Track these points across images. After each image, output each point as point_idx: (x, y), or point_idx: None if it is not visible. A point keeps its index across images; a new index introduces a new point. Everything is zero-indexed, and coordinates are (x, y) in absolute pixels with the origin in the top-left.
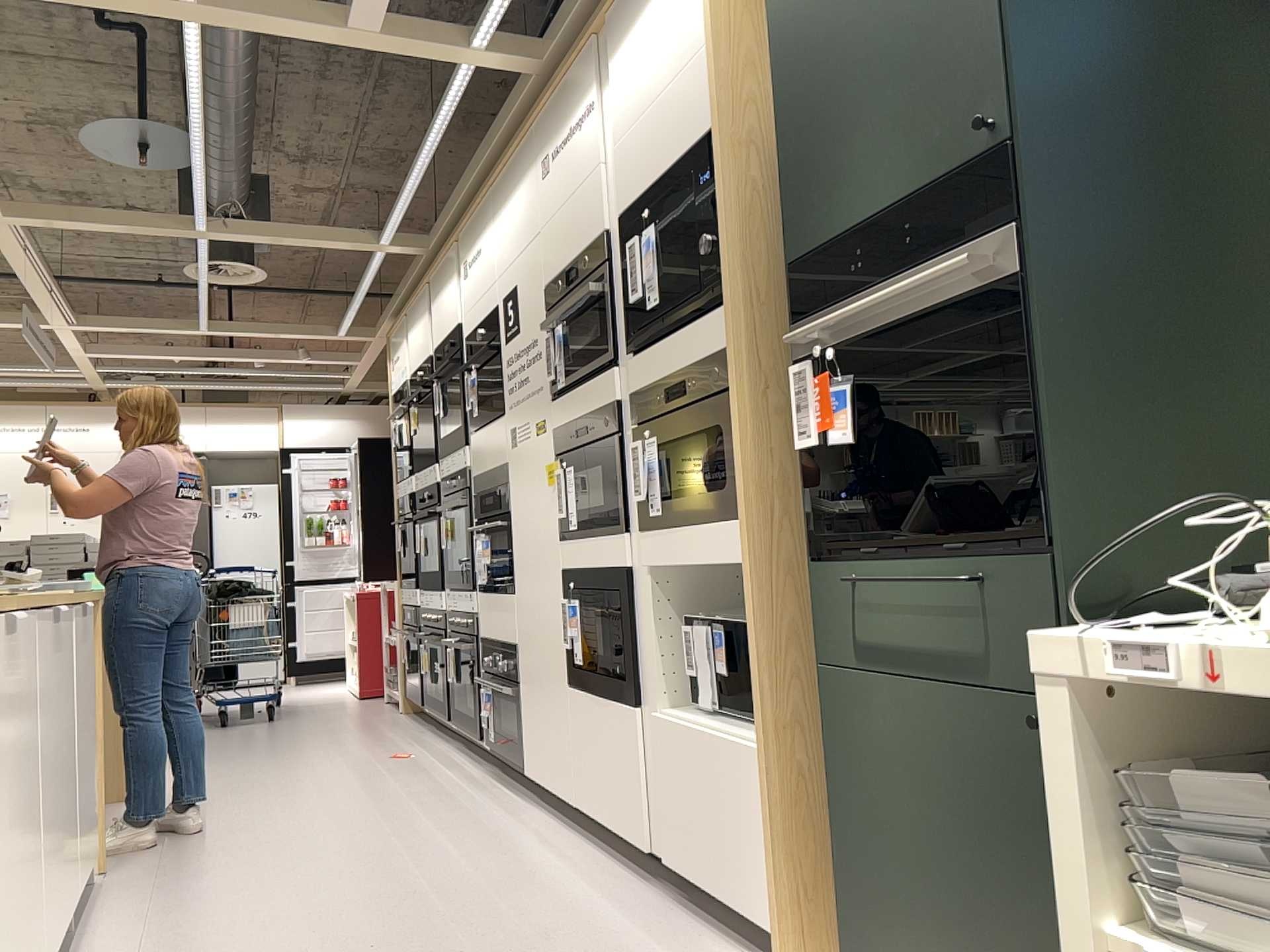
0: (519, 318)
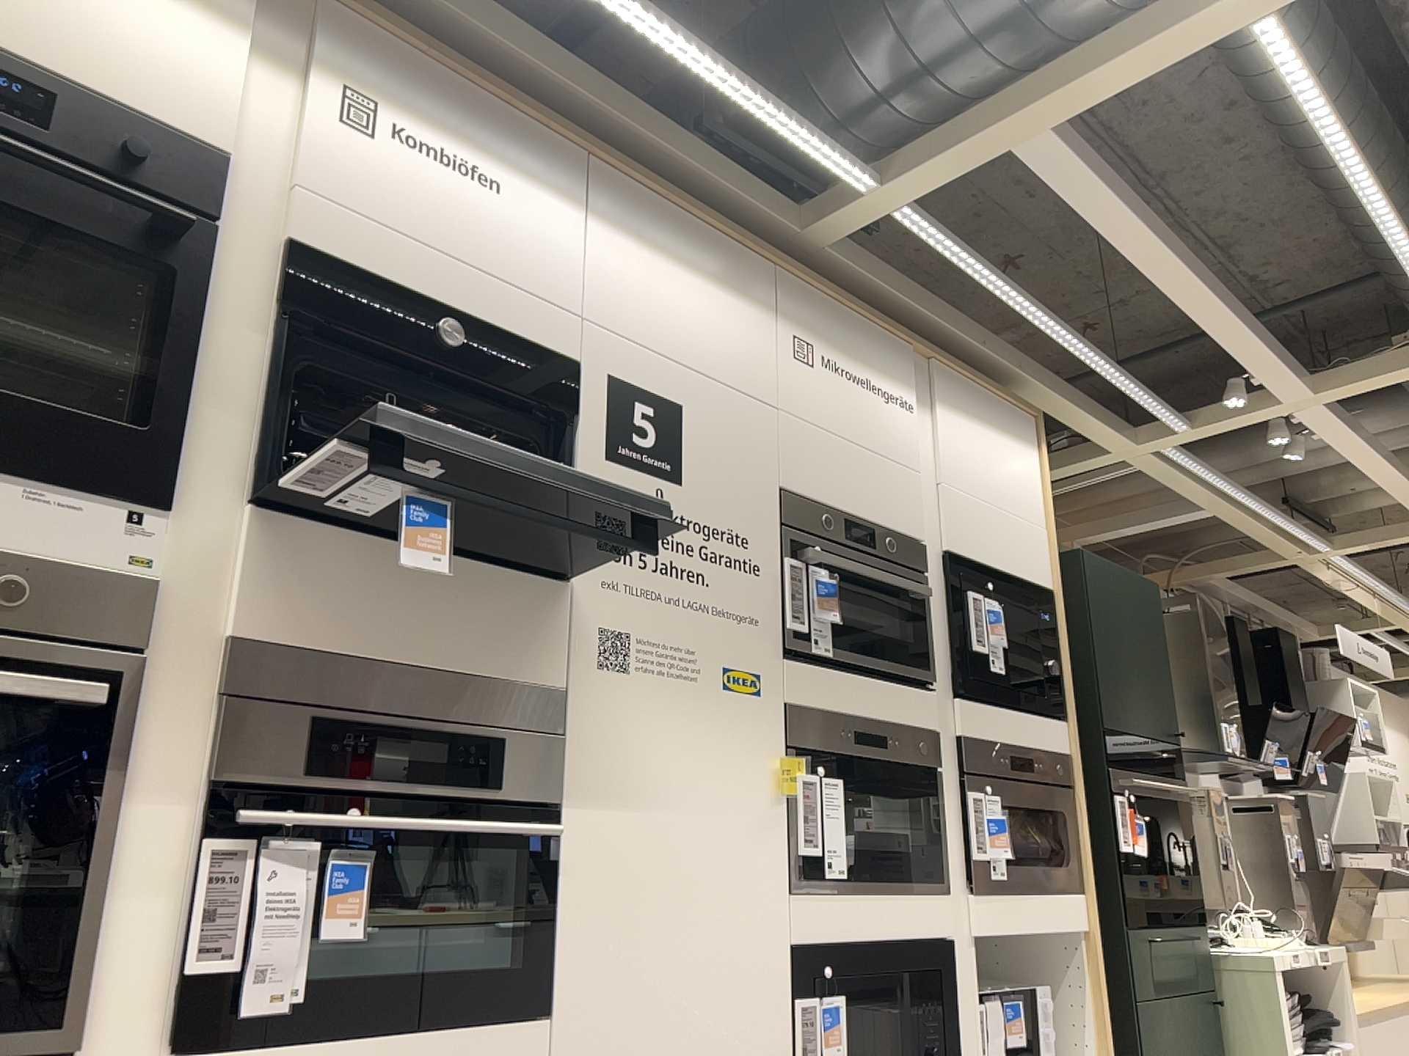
0: (681, 465)
